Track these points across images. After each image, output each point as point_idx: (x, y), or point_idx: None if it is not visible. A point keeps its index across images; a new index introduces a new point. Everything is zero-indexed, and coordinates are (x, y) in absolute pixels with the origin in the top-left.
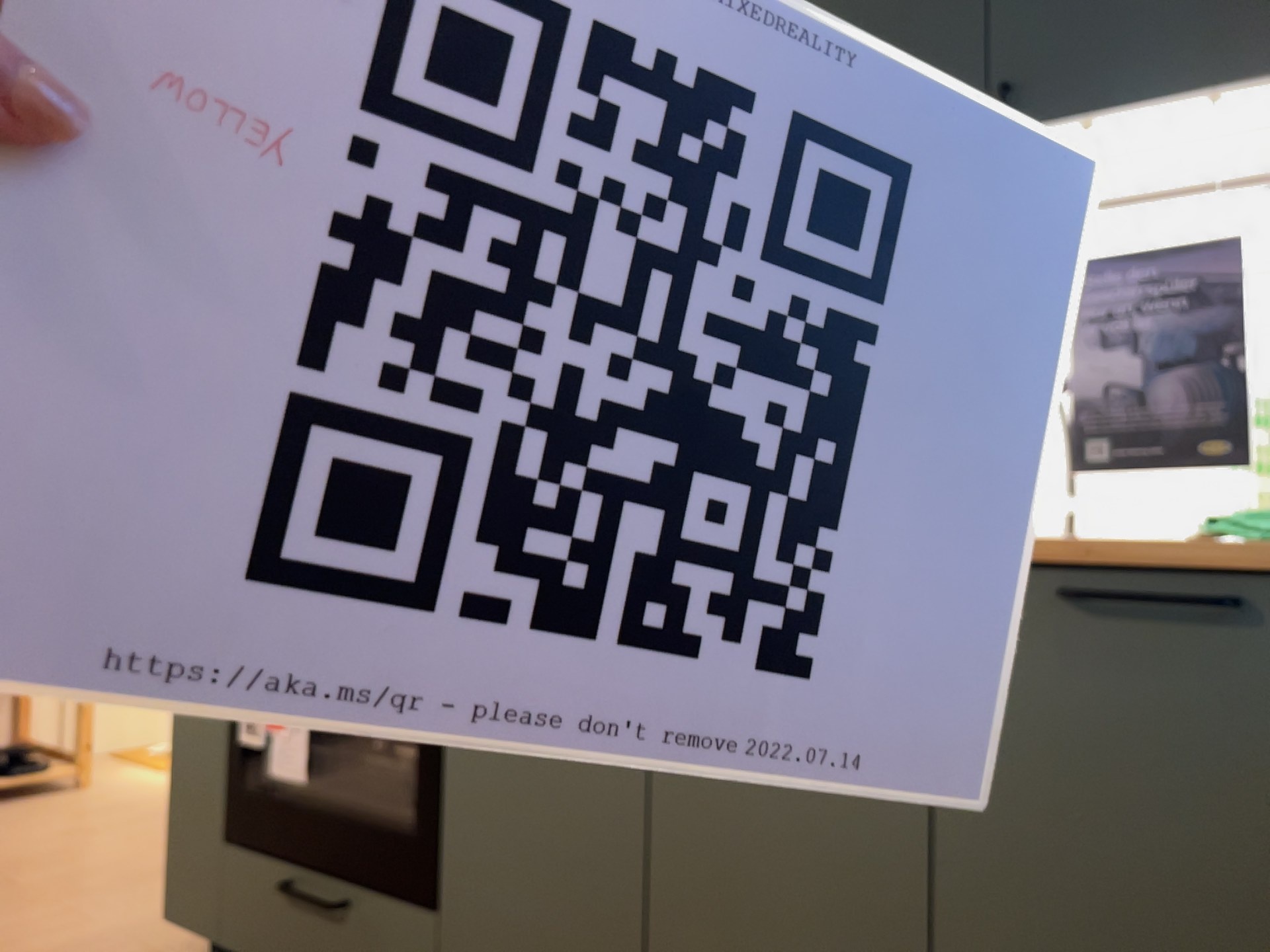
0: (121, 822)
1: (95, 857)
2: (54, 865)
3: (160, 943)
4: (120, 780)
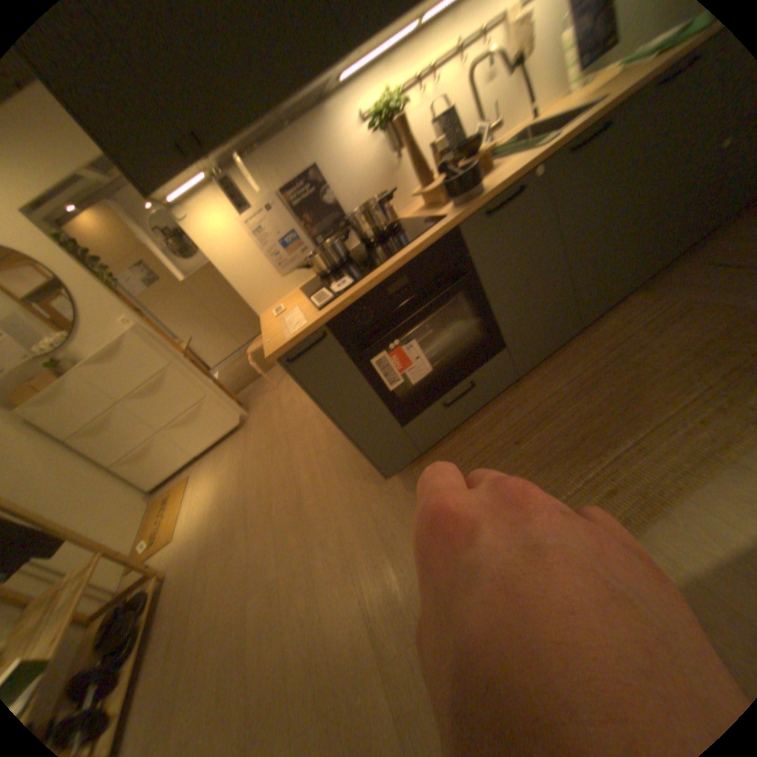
0: (226, 542)
1: (262, 544)
2: (259, 561)
3: (369, 494)
4: (166, 557)
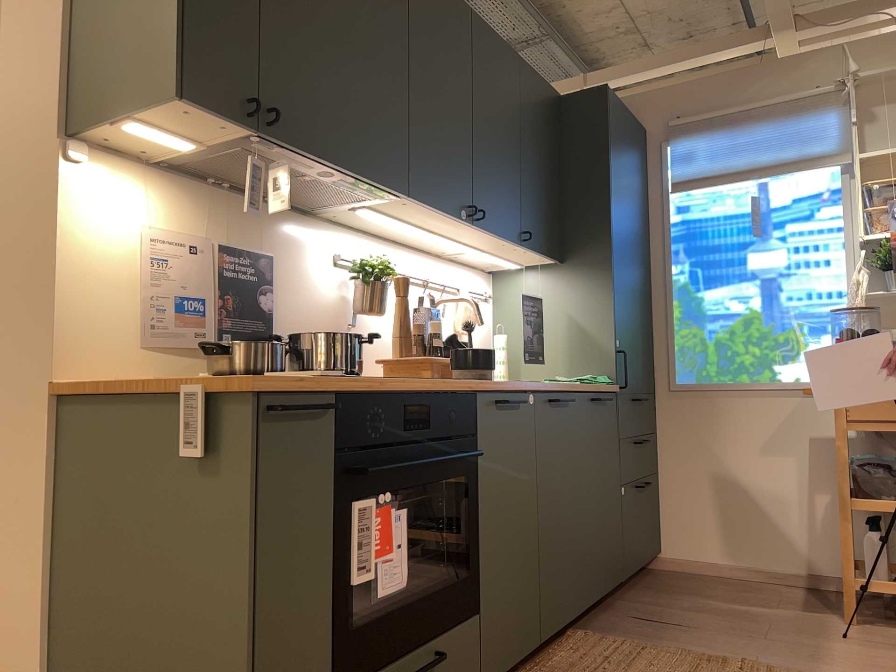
0: None
1: None
2: None
3: None
4: None
